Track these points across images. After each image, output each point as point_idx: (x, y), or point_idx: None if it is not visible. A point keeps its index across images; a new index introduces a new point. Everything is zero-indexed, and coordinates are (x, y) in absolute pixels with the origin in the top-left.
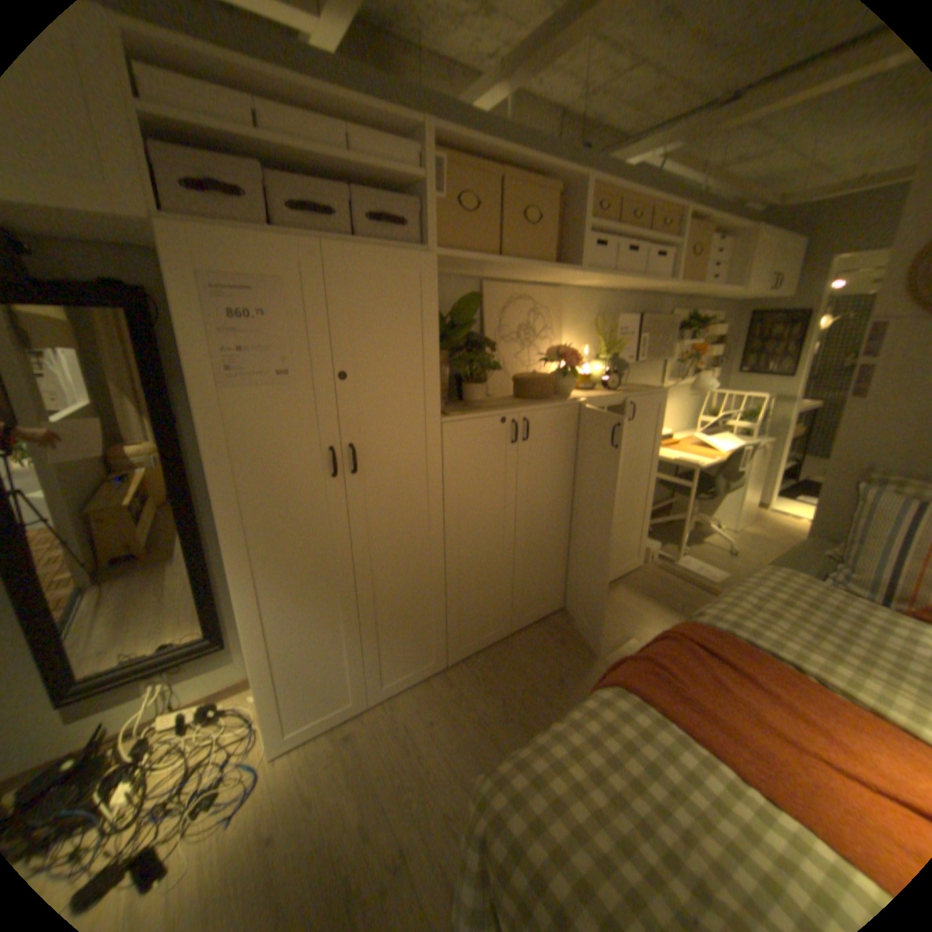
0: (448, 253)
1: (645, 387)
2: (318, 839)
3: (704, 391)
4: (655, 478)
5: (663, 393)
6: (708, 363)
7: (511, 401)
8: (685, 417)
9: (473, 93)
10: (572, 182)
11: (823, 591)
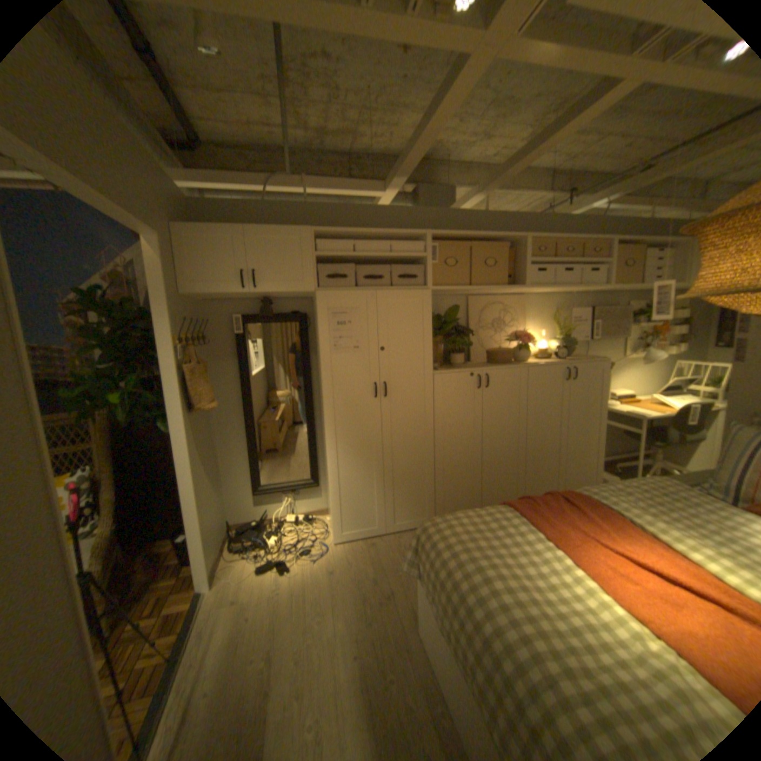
0: (438, 289)
1: (591, 358)
2: (353, 579)
3: (675, 363)
4: (605, 424)
5: (605, 361)
6: (675, 340)
7: (481, 365)
8: (655, 383)
9: (465, 199)
10: (519, 240)
11: (680, 490)
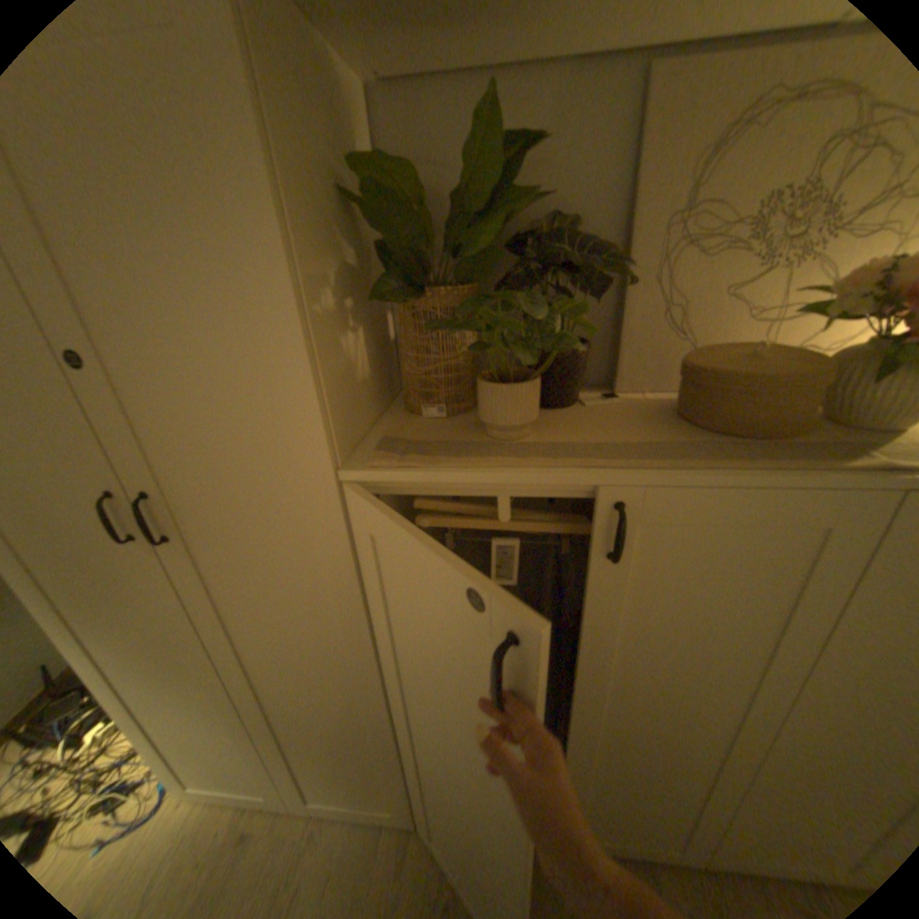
0: None
1: None
2: None
3: None
4: None
5: None
6: None
7: (637, 426)
8: None
9: None
10: None
11: None
